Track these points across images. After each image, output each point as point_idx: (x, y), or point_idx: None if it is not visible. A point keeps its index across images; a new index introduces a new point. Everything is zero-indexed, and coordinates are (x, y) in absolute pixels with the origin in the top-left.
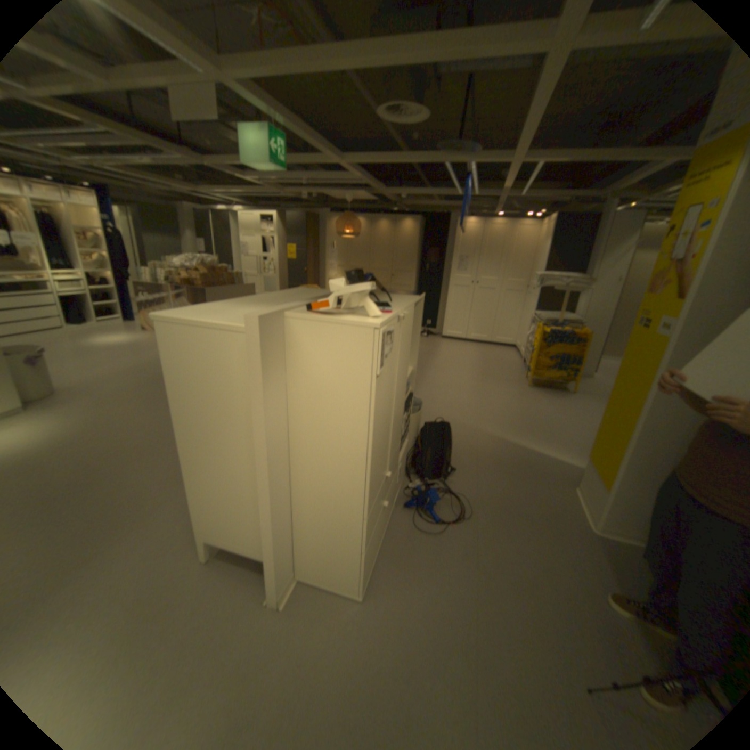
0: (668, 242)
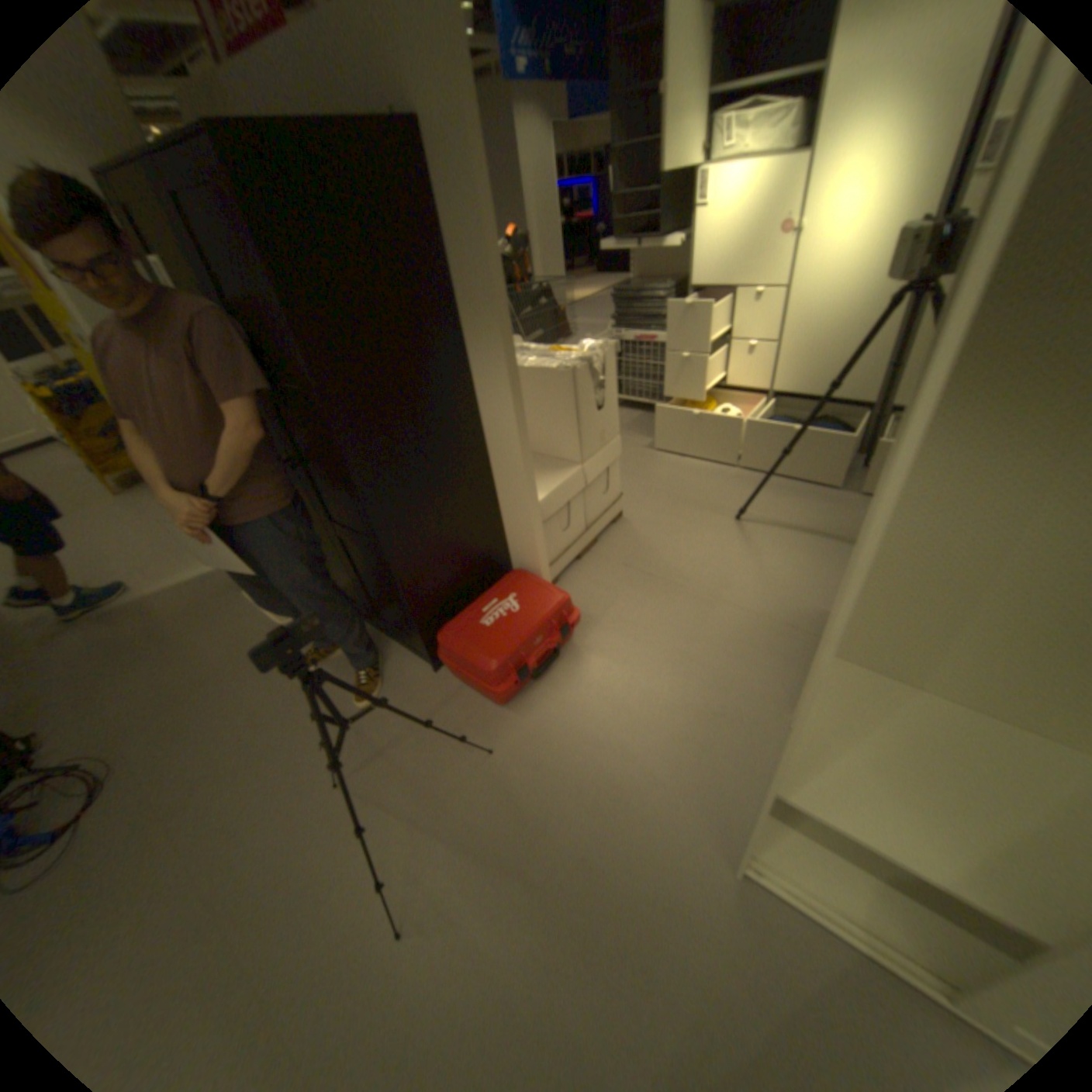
0: None
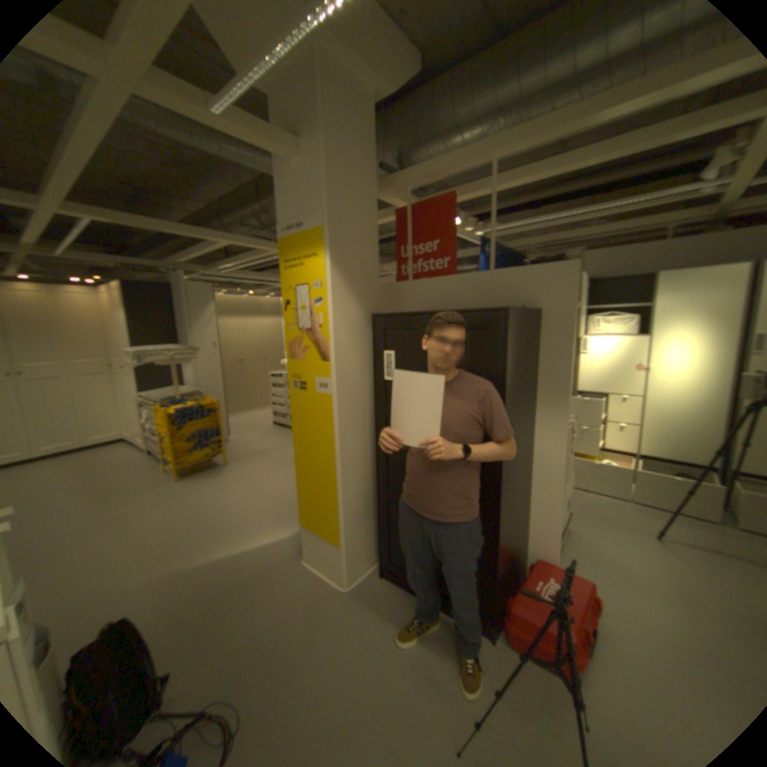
0: (289, 315)
